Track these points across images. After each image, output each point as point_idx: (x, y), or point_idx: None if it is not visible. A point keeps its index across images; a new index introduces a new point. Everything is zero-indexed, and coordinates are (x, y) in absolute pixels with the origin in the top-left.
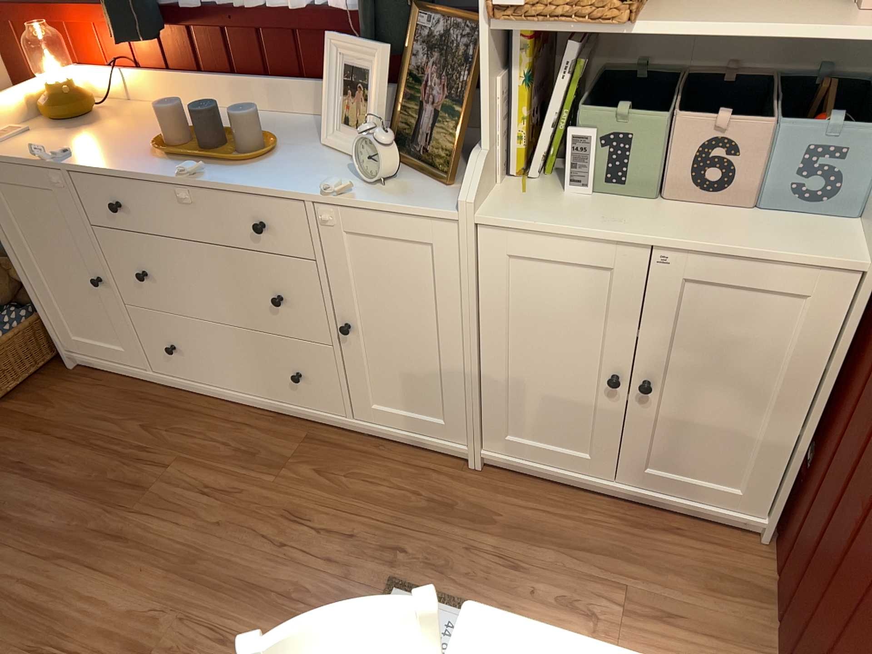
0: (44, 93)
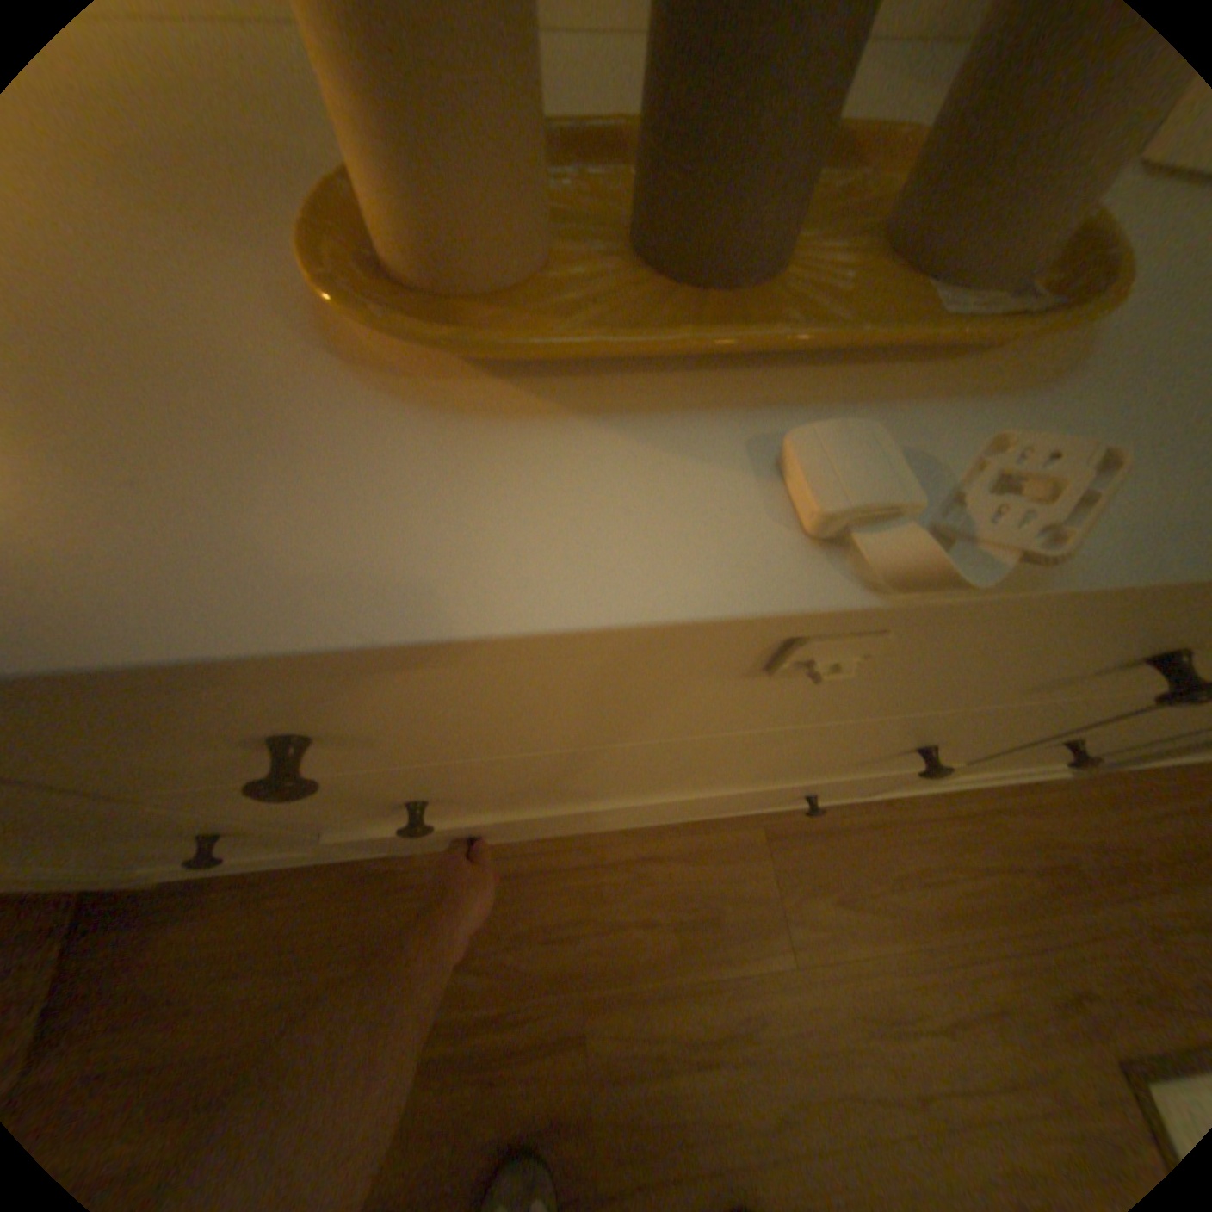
0: None
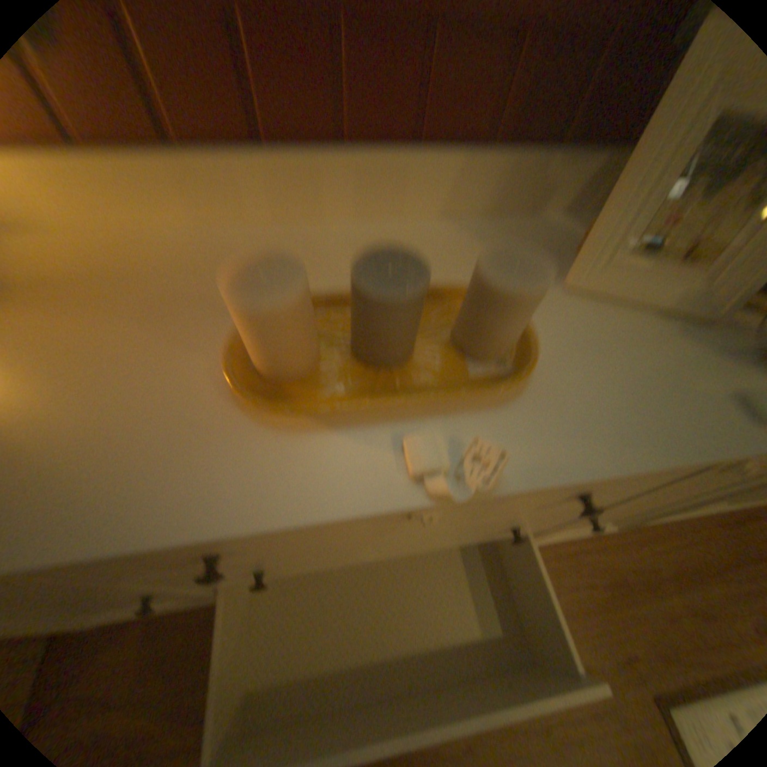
0: None
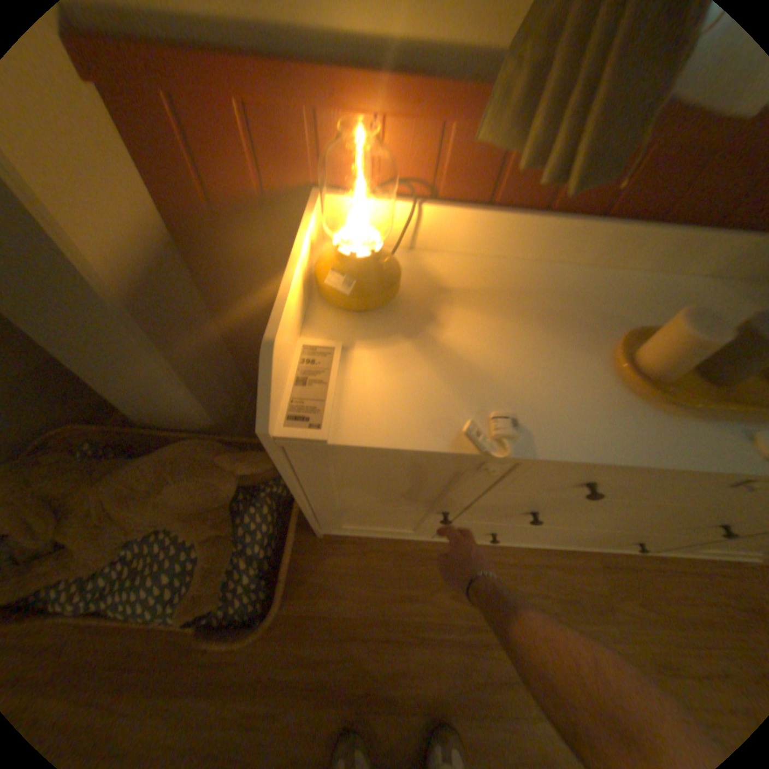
0: (339, 266)
